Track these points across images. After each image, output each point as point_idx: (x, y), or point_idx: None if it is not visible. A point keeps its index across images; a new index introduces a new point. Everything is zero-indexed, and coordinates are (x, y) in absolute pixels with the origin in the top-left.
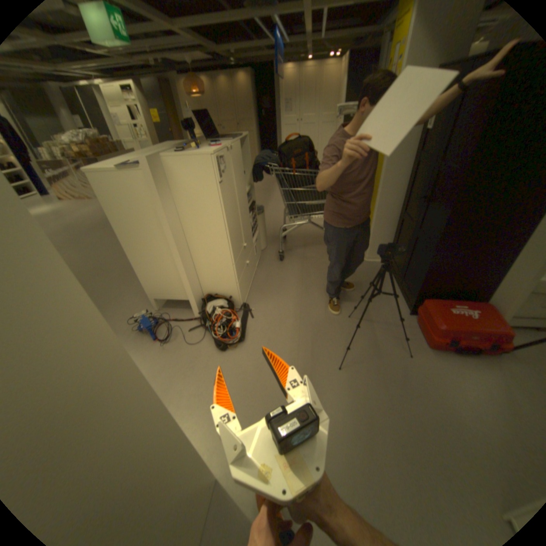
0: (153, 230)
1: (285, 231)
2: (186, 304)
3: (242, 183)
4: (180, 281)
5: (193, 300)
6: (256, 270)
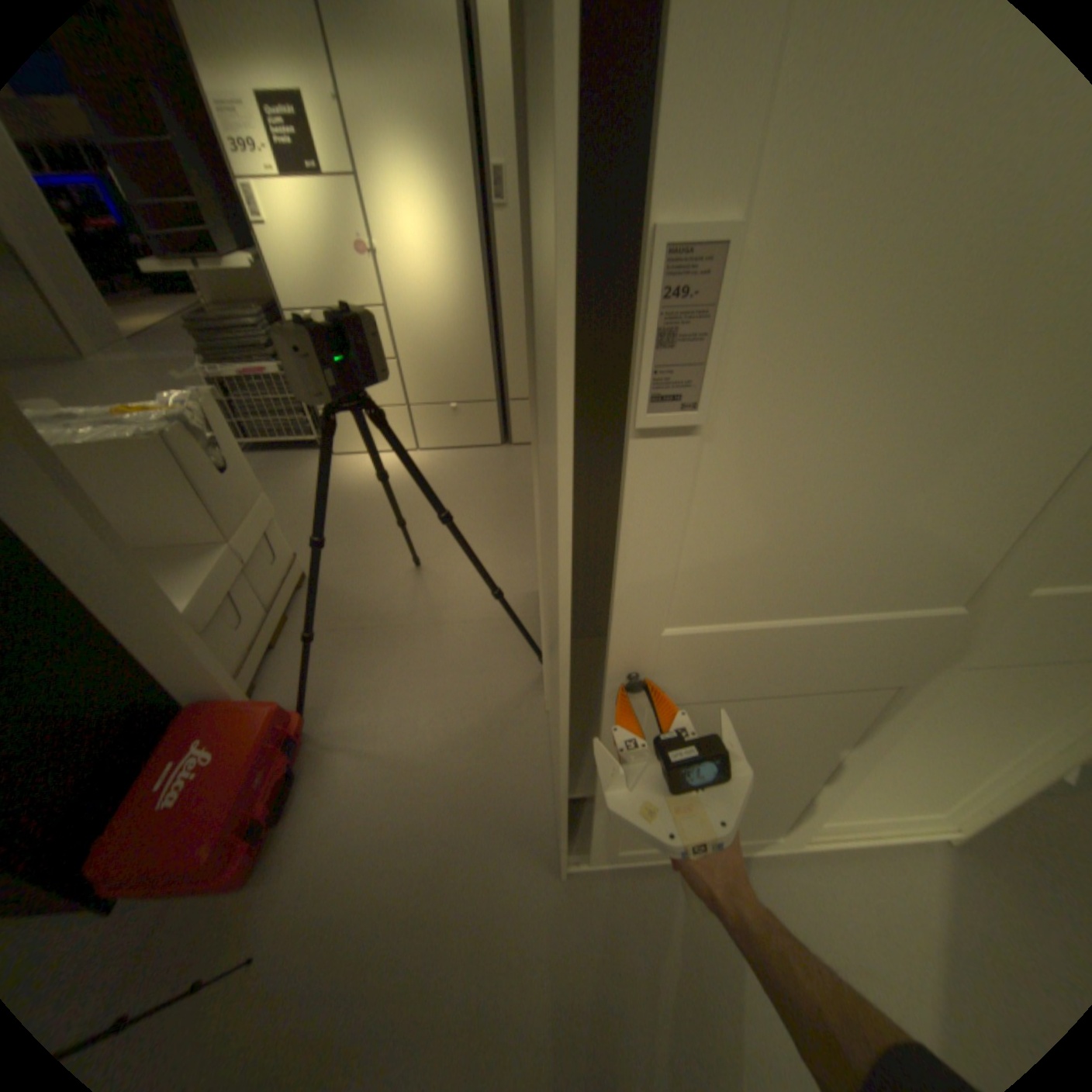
0: None
1: None
2: None
3: None
4: None
5: None
6: None
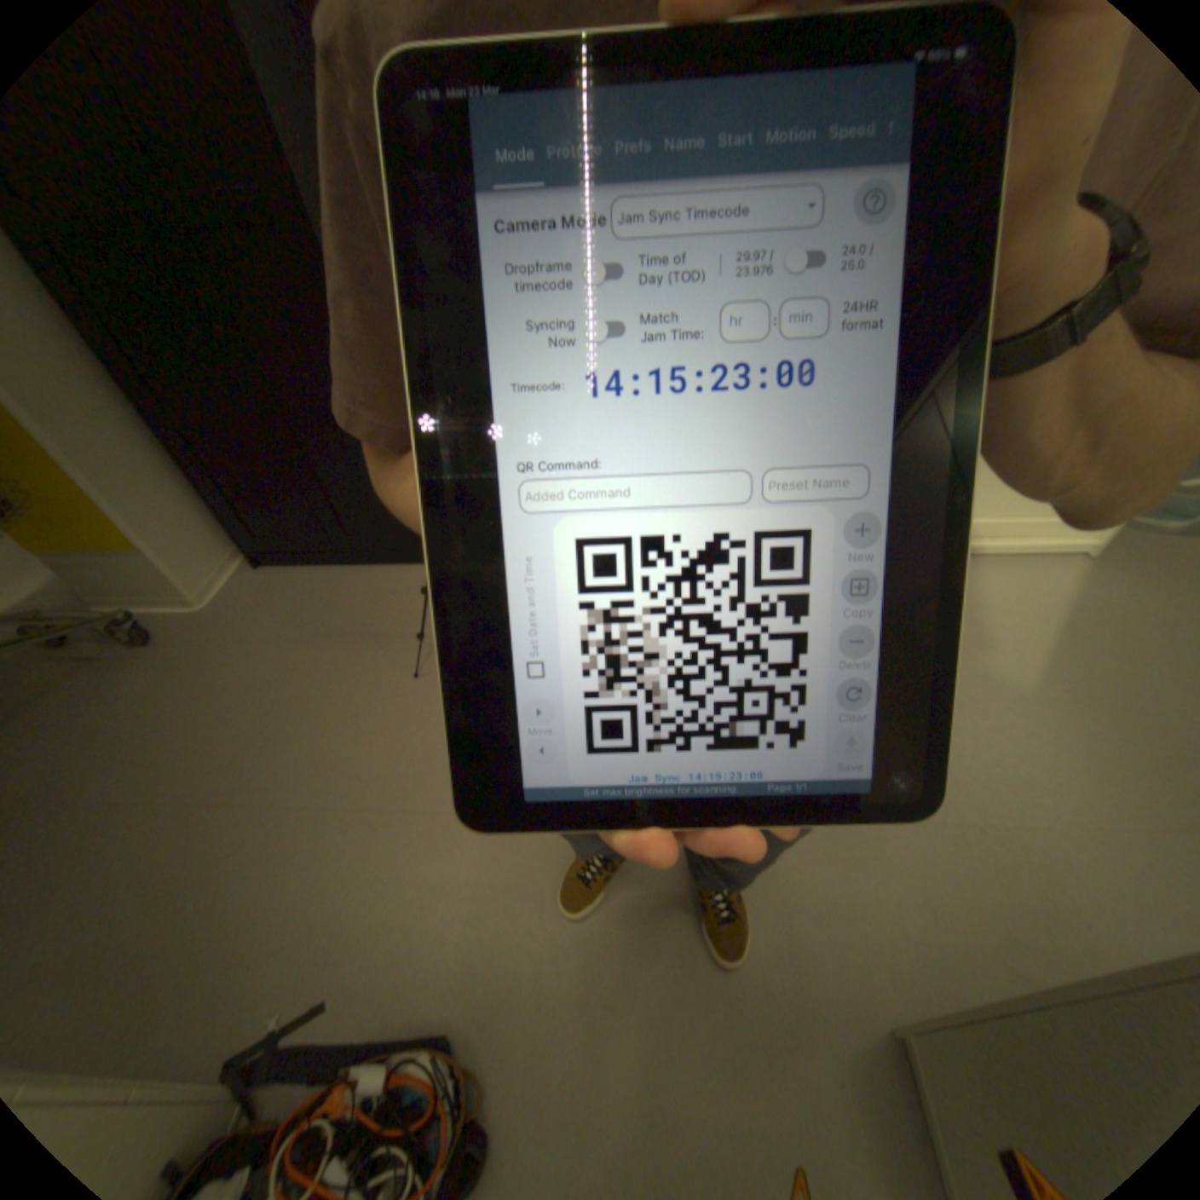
0: None
1: None
2: None
3: None
4: None
5: None
6: None
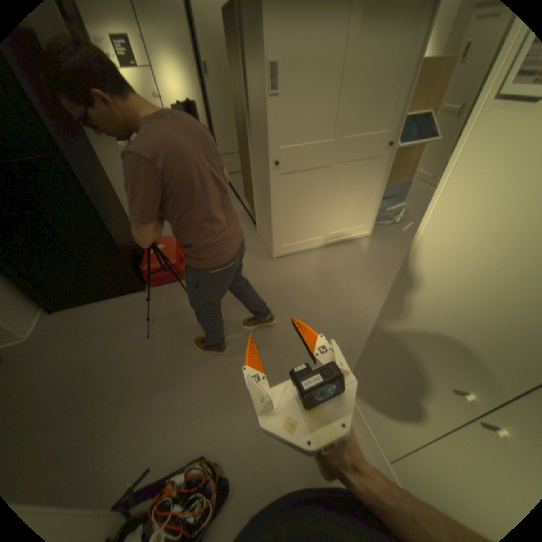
0: None
1: None
2: None
3: None
4: None
5: None
6: None
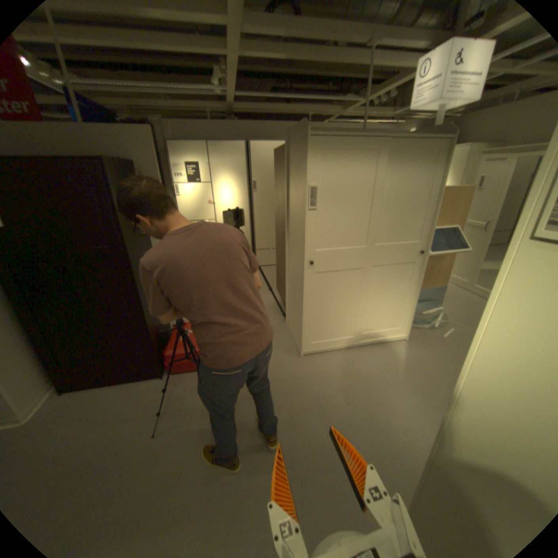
0: None
1: None
2: None
3: None
4: None
5: None
6: None
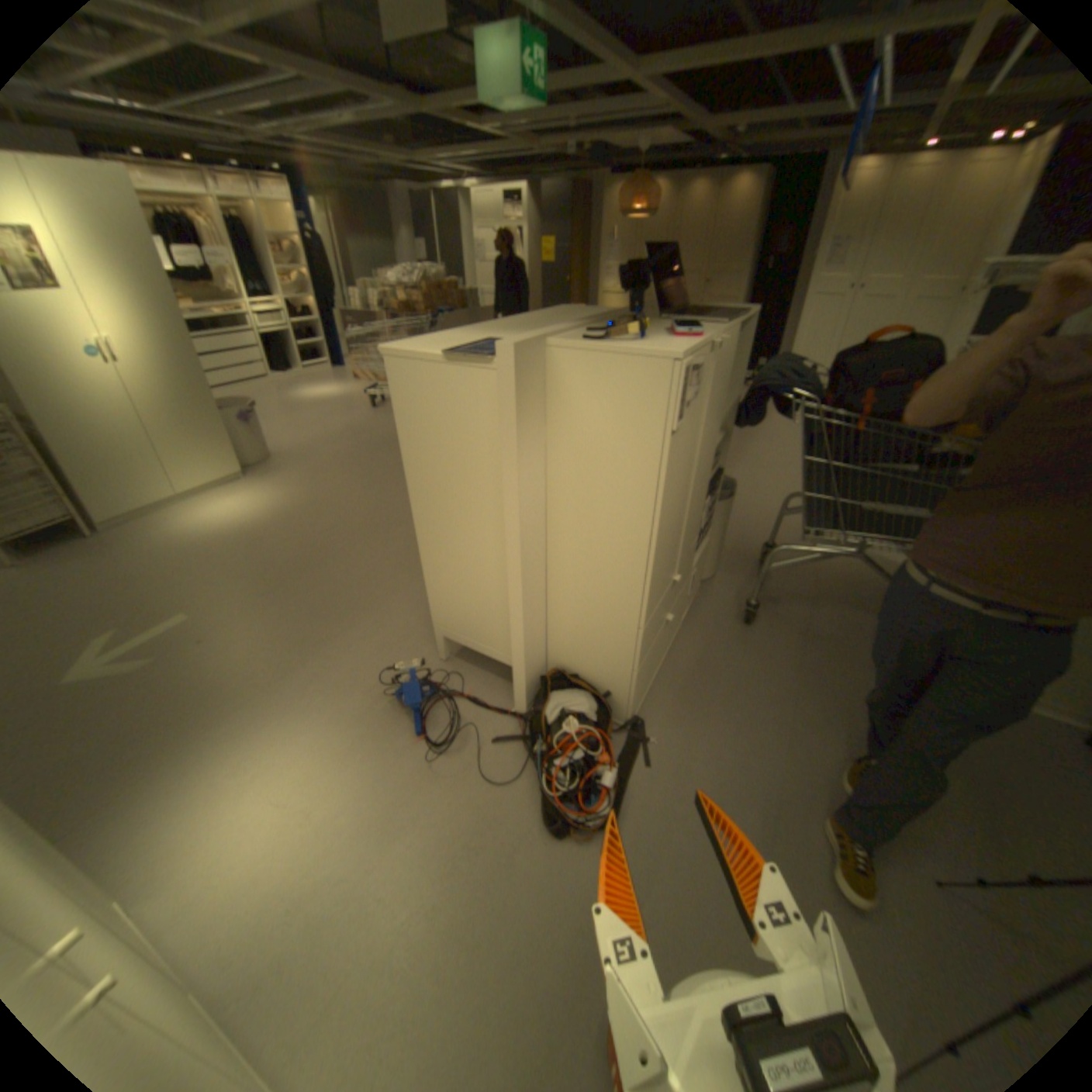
0: (481, 503)
1: (770, 548)
2: (504, 666)
3: (713, 428)
4: (506, 625)
5: (520, 678)
6: (677, 631)
